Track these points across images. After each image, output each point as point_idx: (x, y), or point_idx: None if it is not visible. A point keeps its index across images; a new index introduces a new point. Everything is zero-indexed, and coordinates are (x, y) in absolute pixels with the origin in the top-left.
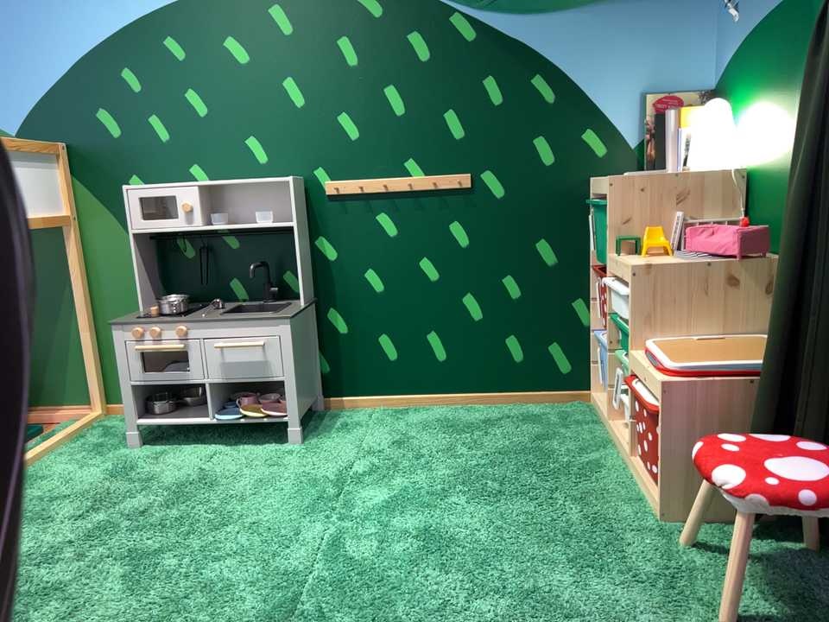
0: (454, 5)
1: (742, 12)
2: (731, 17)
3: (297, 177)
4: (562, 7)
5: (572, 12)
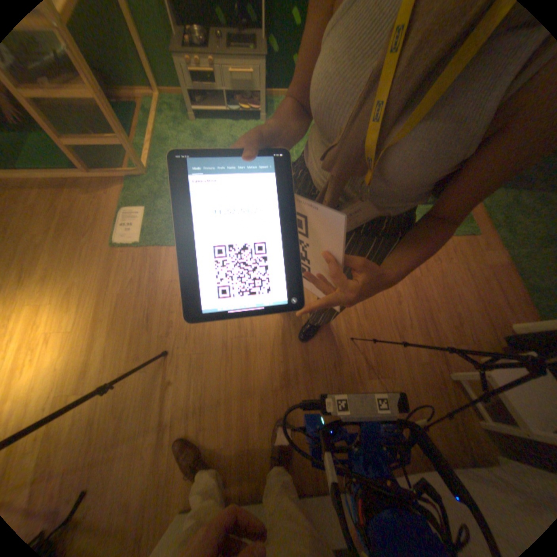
0: None
1: None
2: None
3: None
4: None
5: None
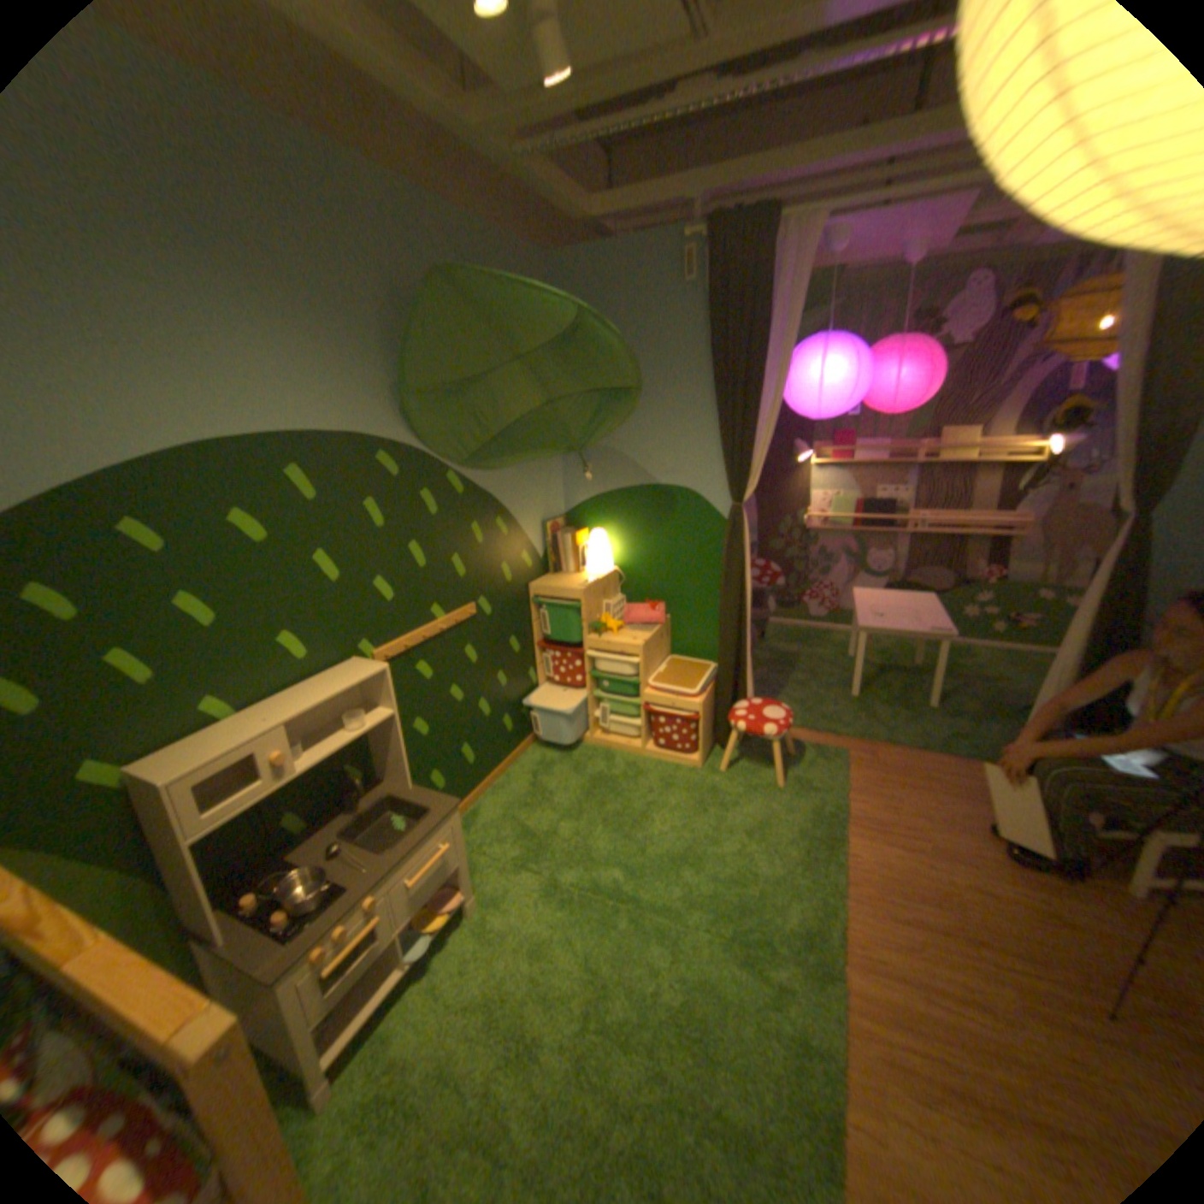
0: (448, 466)
1: (597, 479)
2: (586, 479)
3: (360, 661)
4: (507, 467)
5: (509, 470)
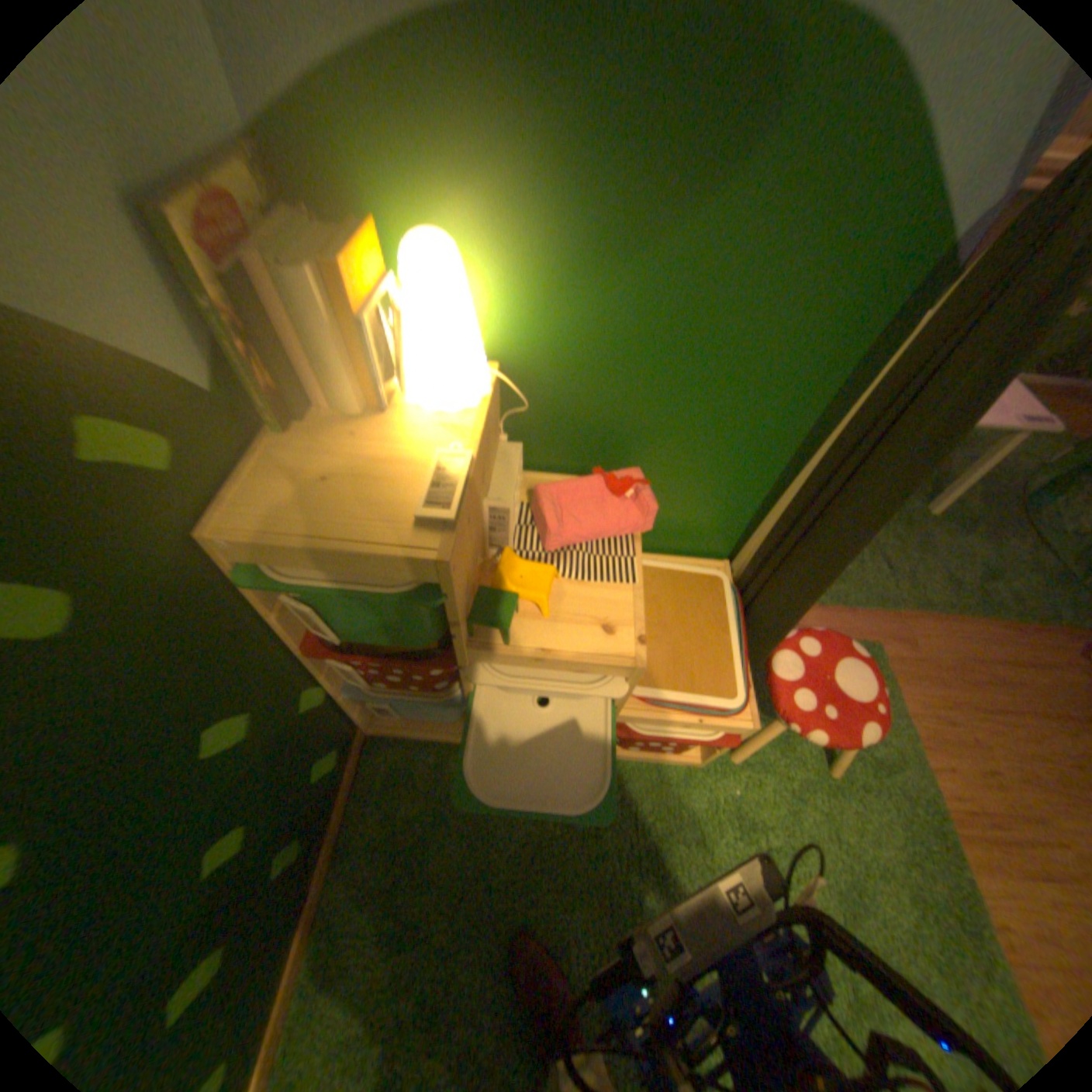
0: None
1: None
2: None
3: None
4: None
5: None
